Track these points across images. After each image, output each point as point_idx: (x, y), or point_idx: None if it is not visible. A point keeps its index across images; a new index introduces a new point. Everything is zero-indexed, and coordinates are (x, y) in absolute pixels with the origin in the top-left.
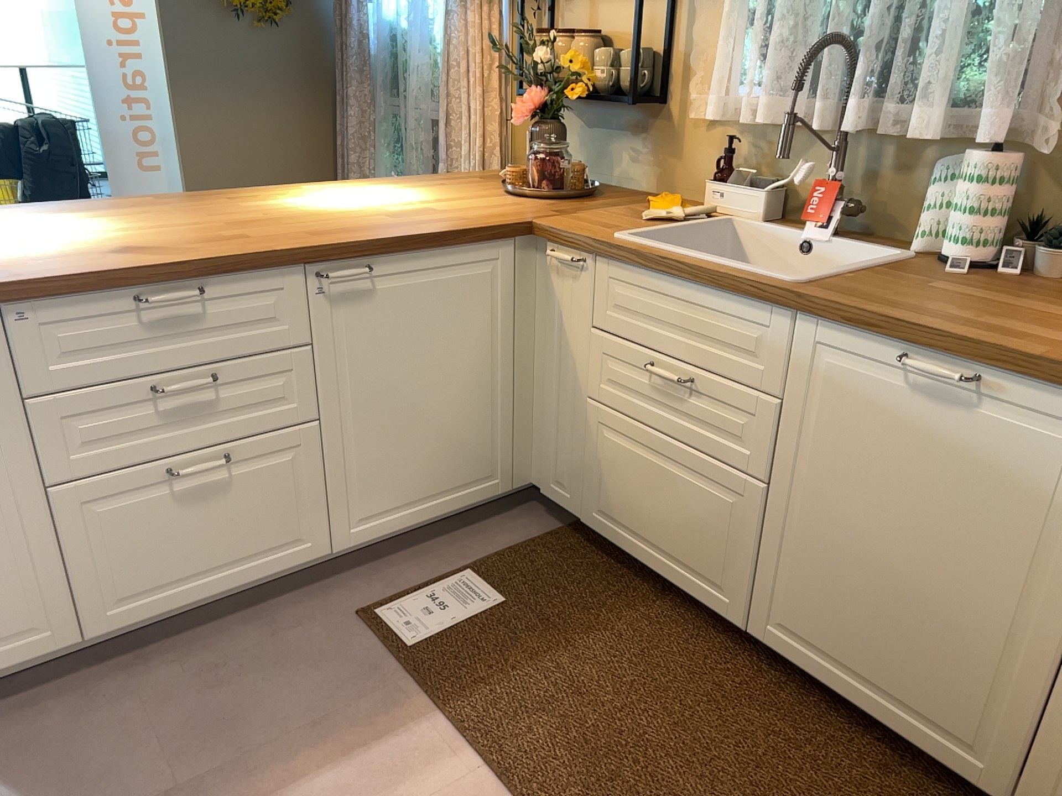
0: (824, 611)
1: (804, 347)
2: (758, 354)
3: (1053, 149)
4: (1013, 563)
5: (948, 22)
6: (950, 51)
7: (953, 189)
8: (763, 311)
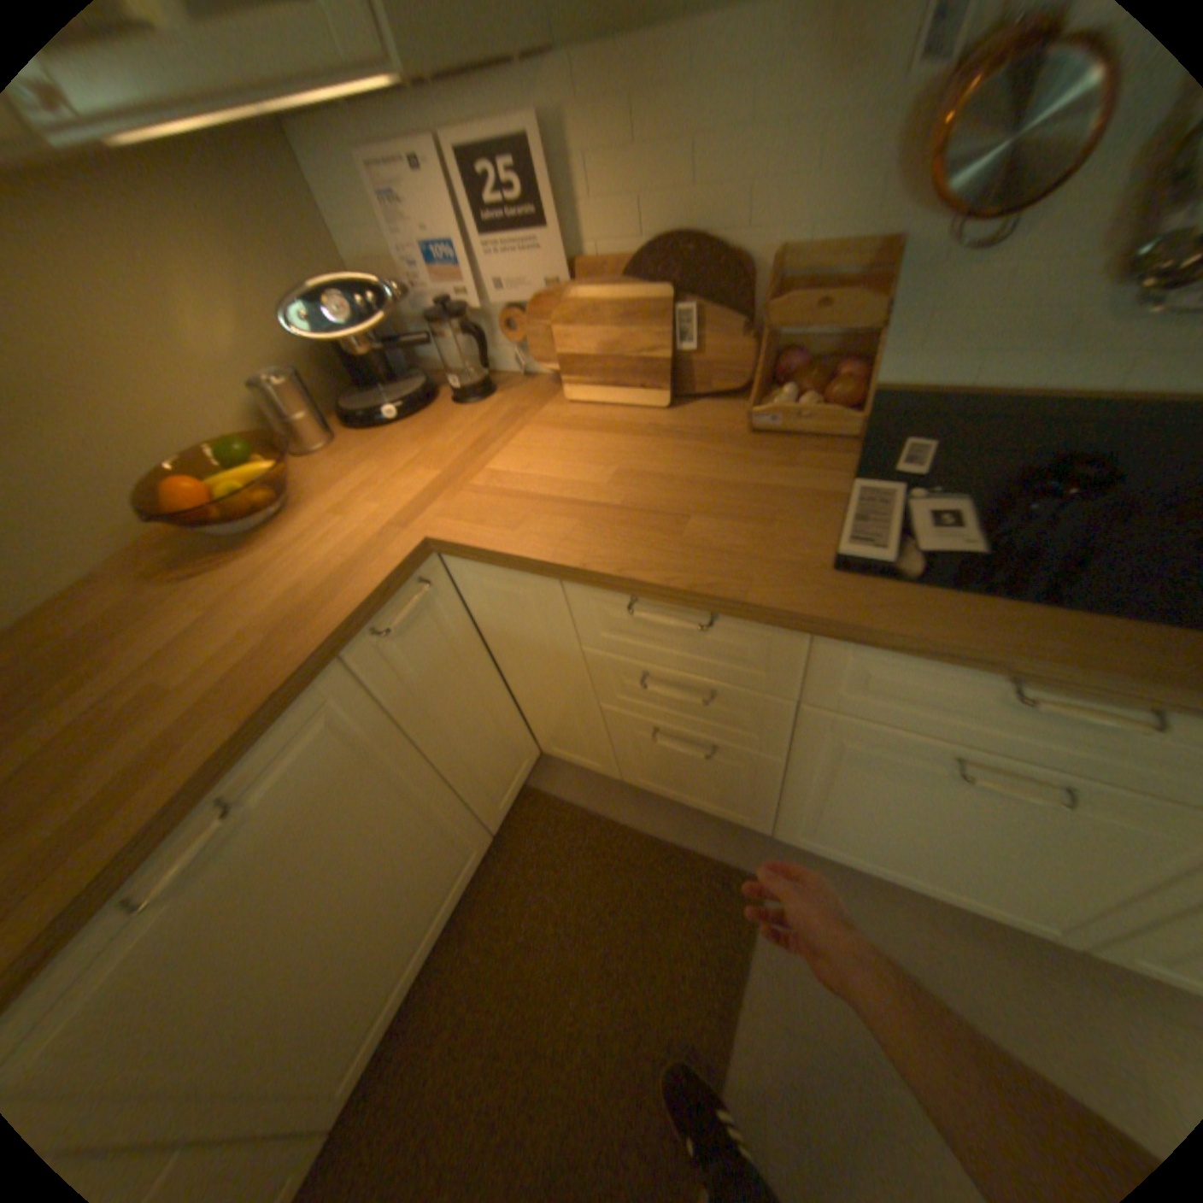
0: (351, 1011)
1: None
2: None
3: None
4: (385, 799)
5: None
6: None
7: None
8: None
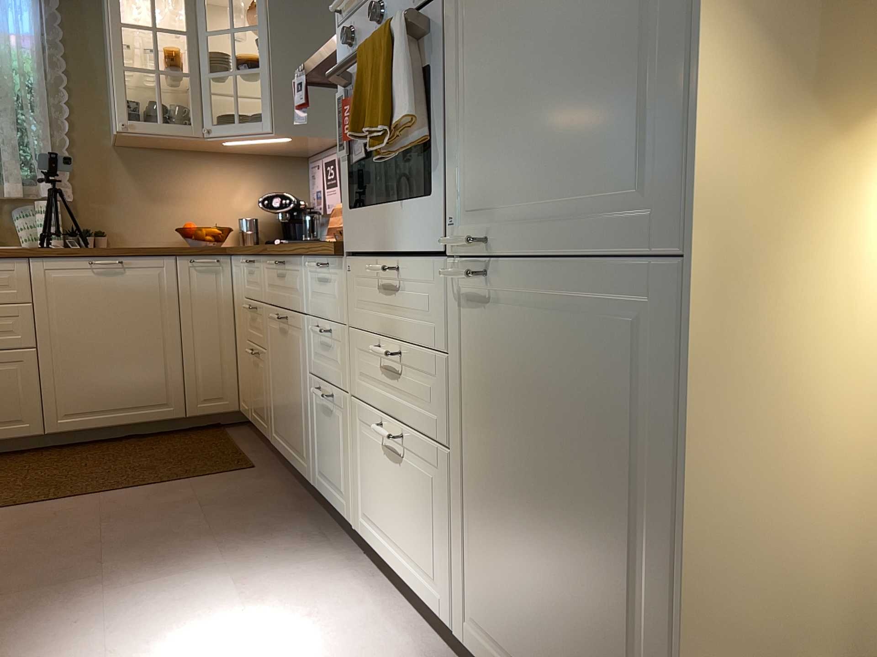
0: (87, 391)
1: (38, 273)
2: (10, 285)
3: (73, 198)
4: (155, 322)
5: (1, 148)
6: (16, 159)
7: (32, 219)
8: (8, 263)
